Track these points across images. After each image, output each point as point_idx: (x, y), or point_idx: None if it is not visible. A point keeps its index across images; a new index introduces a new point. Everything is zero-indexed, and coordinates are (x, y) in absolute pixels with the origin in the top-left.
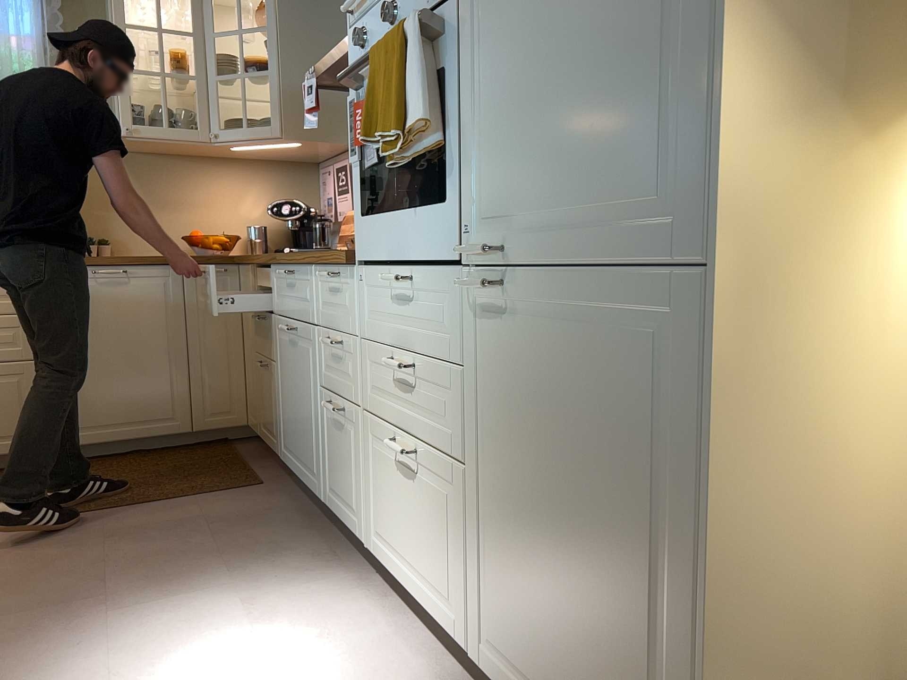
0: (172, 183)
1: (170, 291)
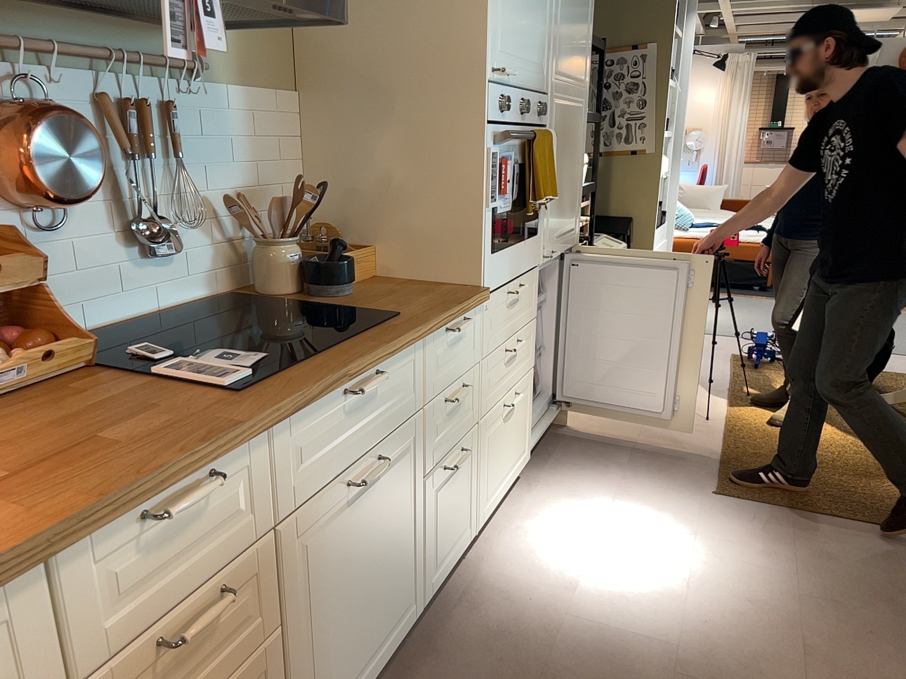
0: None
1: None
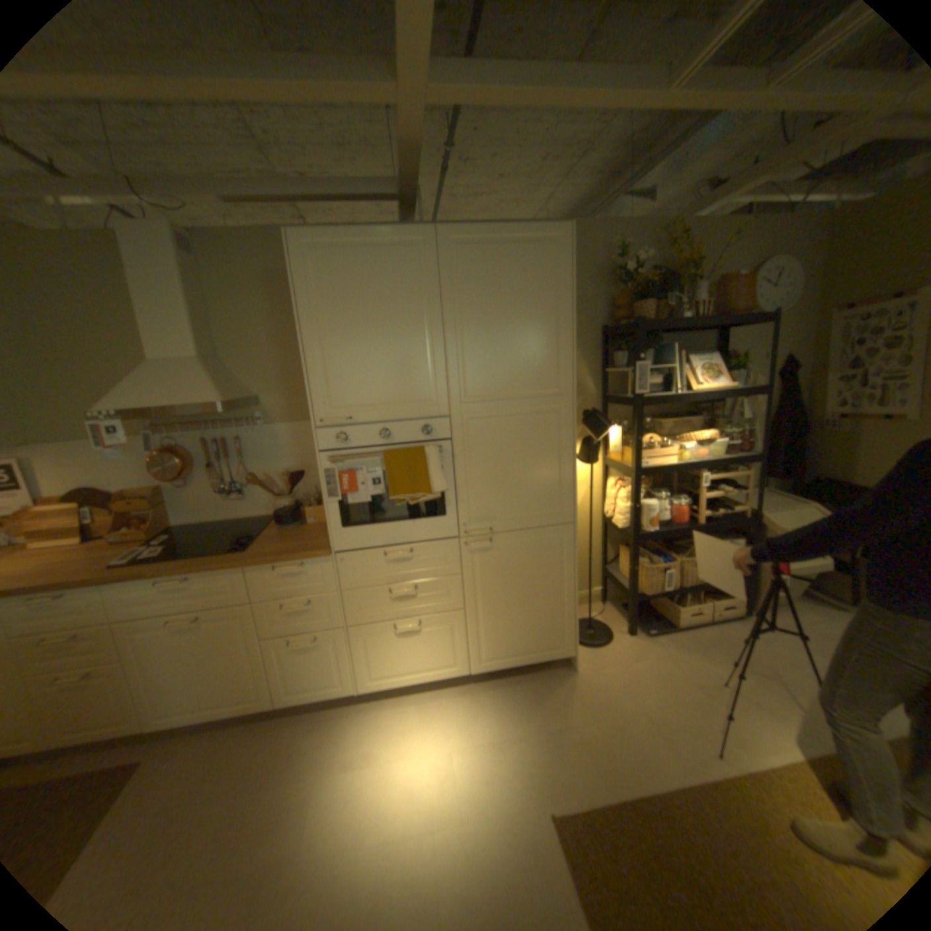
0: None
1: None
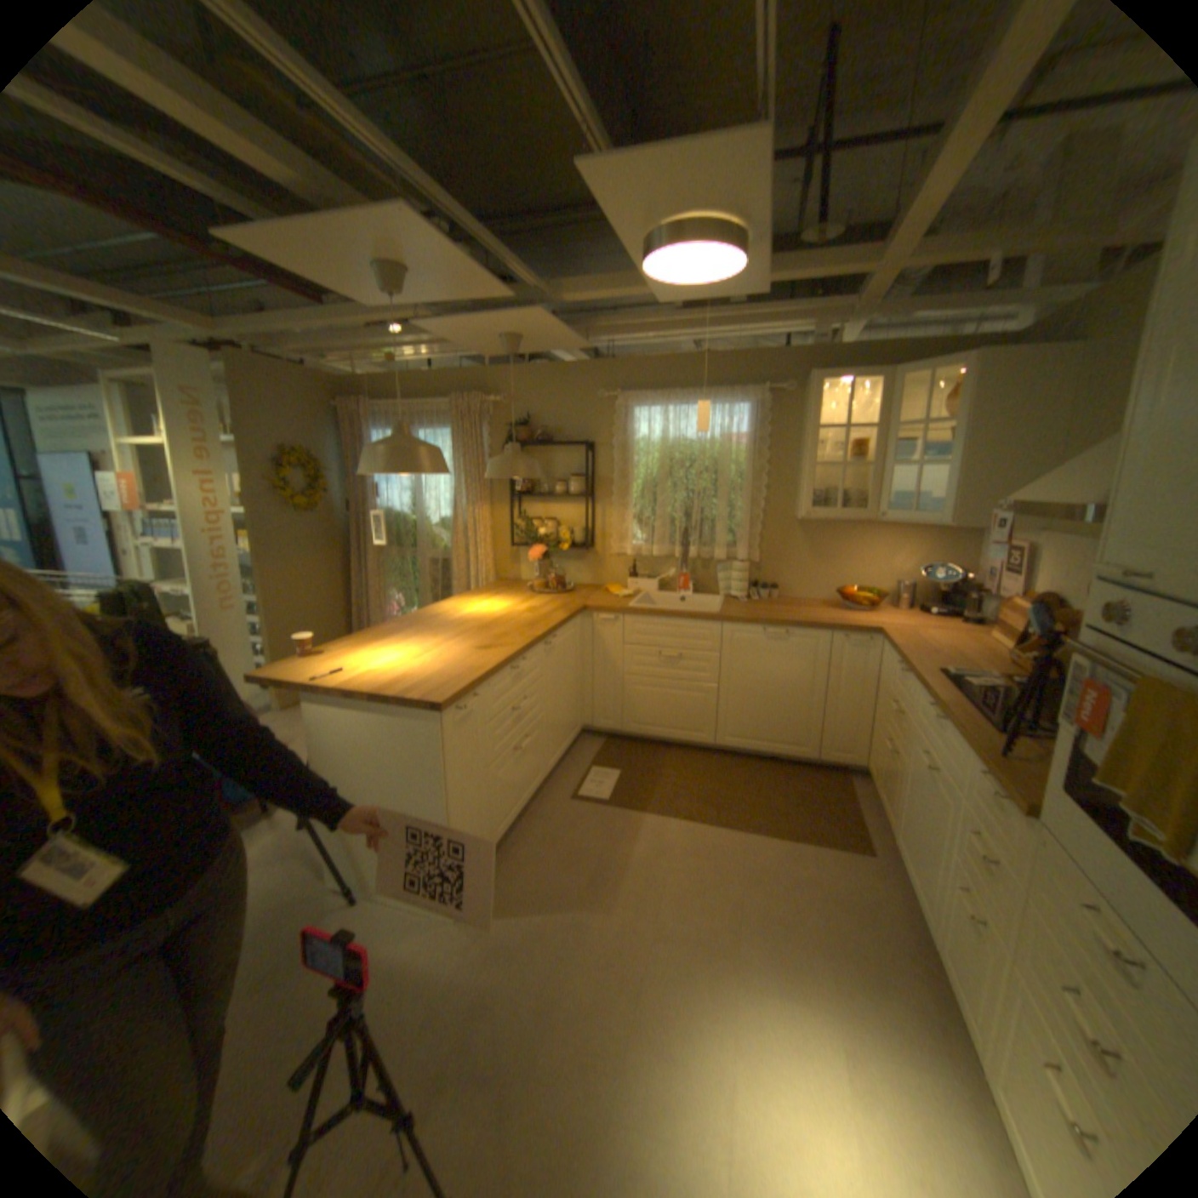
0: (834, 541)
1: (819, 650)
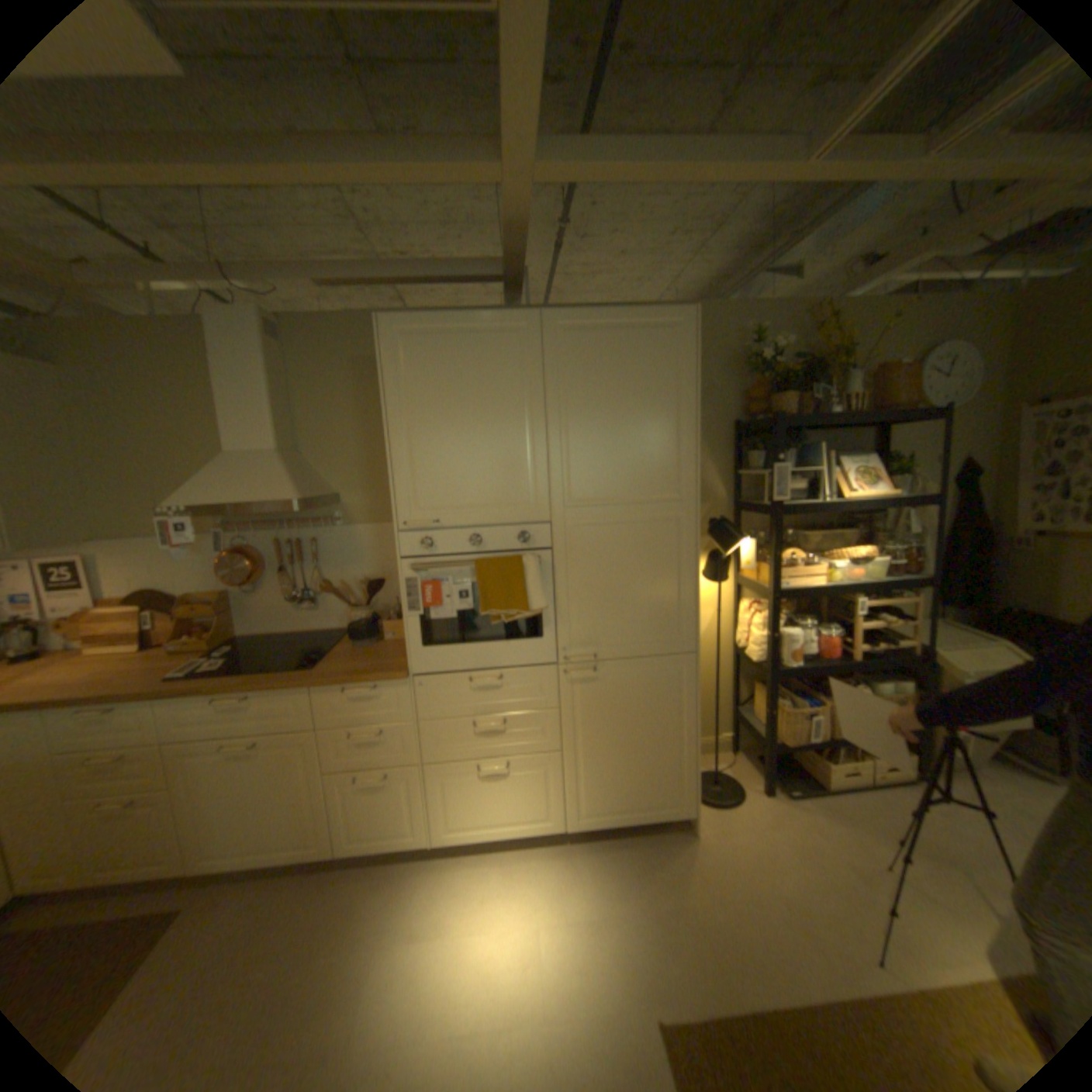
0: None
1: None
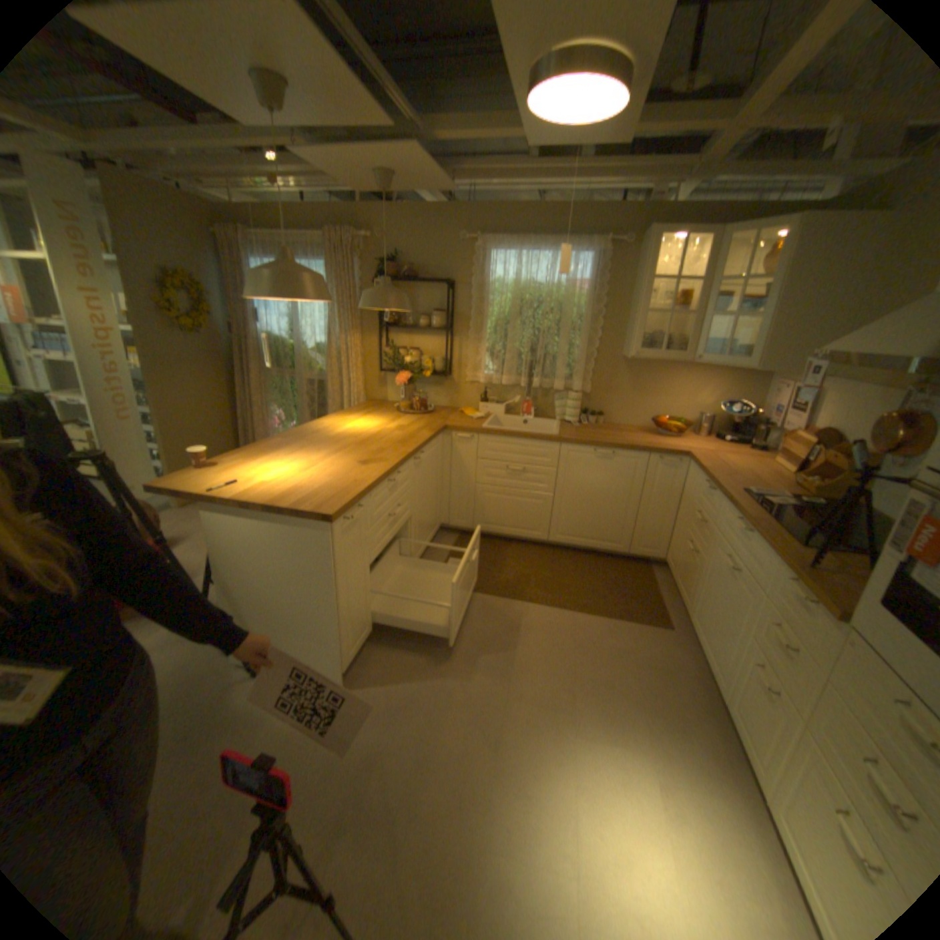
0: (653, 378)
1: (638, 468)
